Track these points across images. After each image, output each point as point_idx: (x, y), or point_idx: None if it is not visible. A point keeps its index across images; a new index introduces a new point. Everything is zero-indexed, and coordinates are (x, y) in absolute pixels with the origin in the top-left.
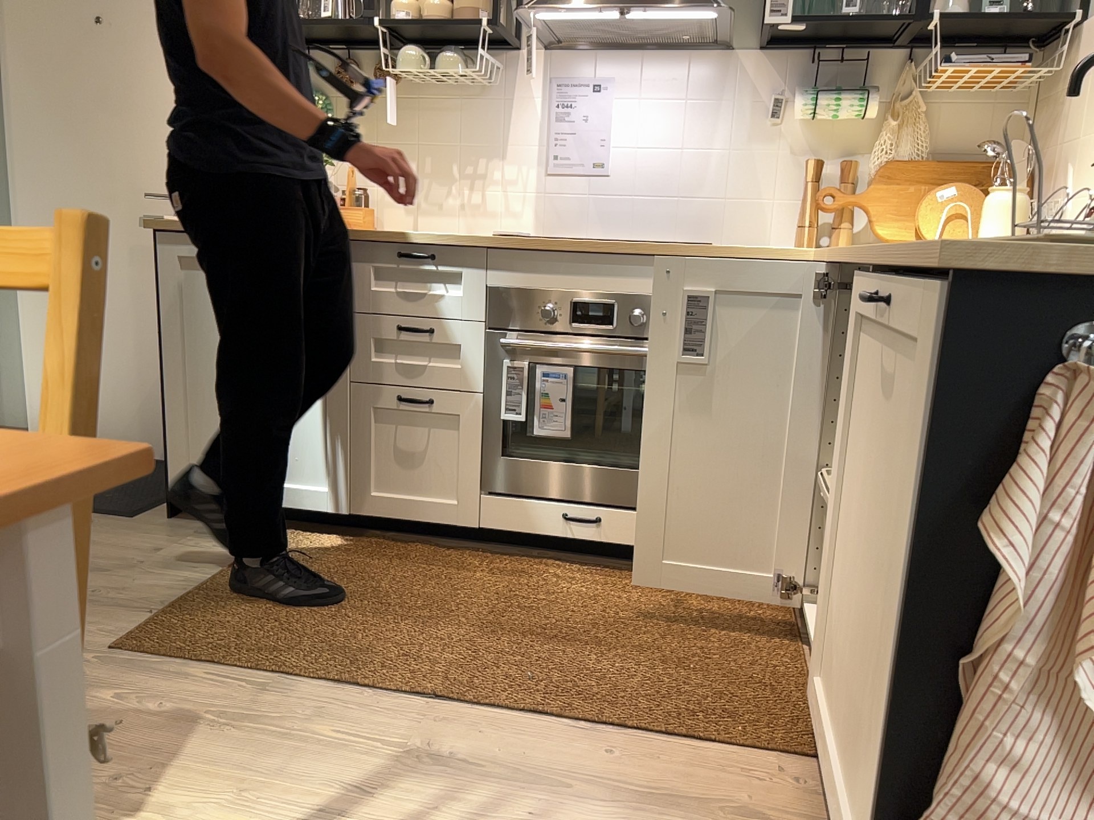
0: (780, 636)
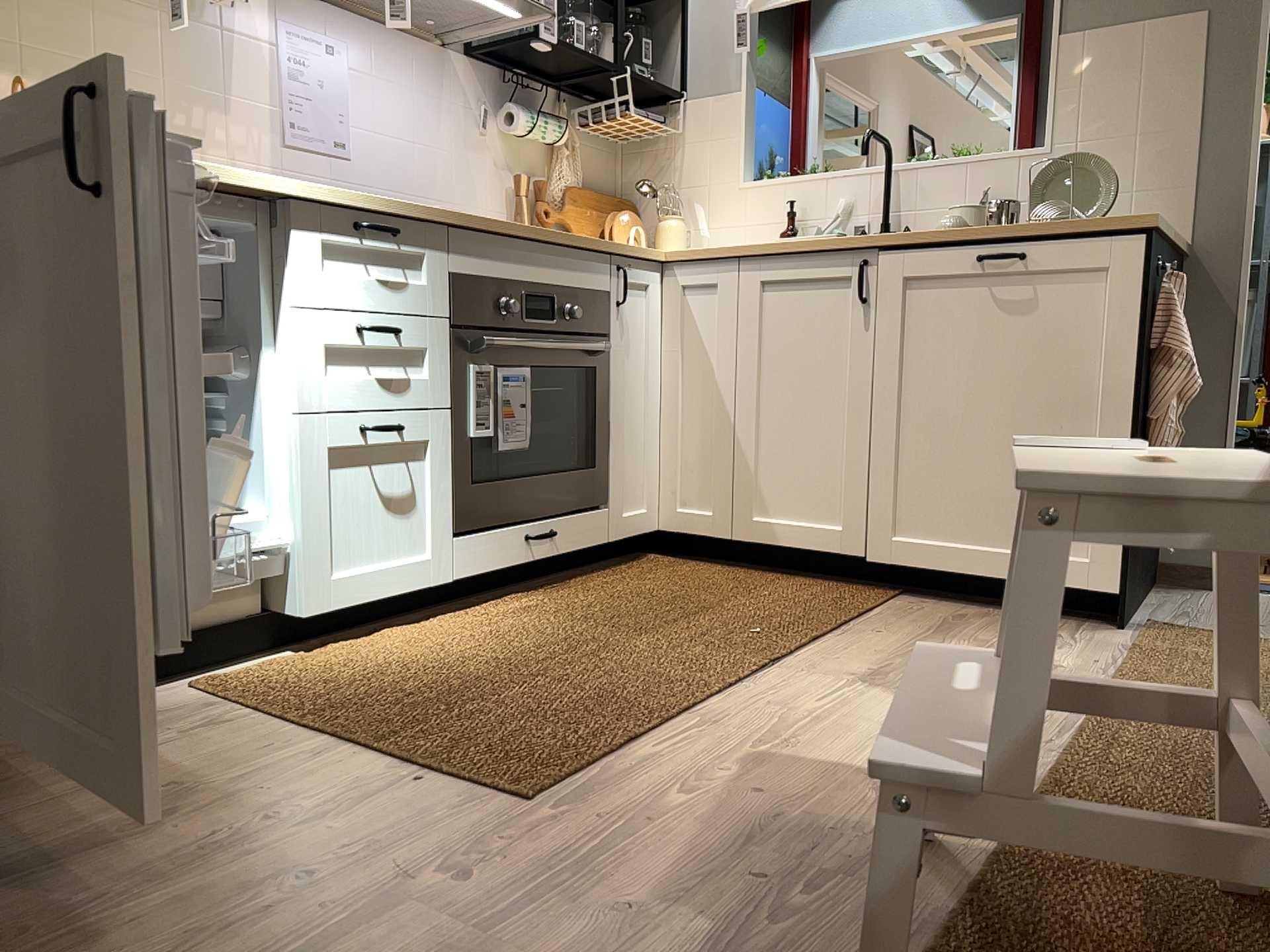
0: (728, 570)
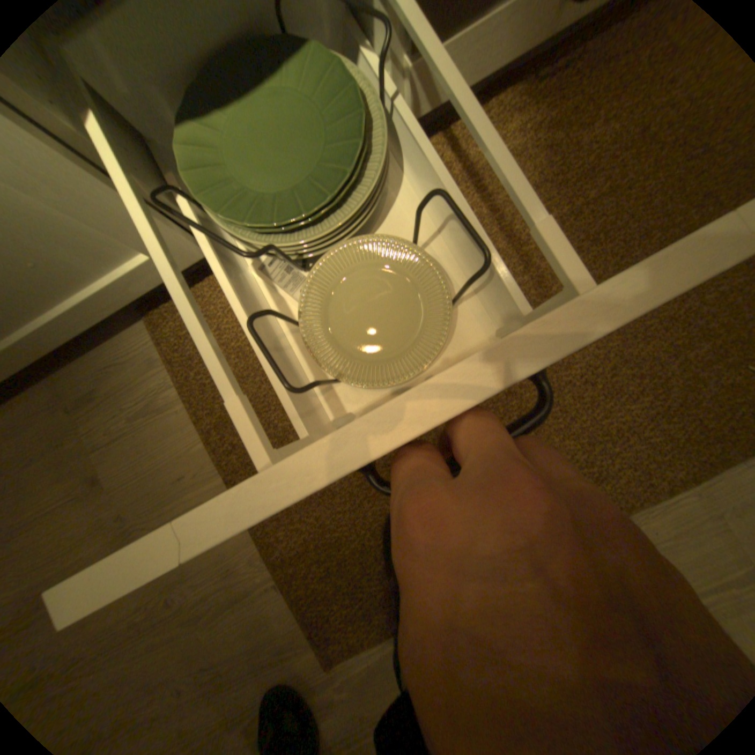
0: None
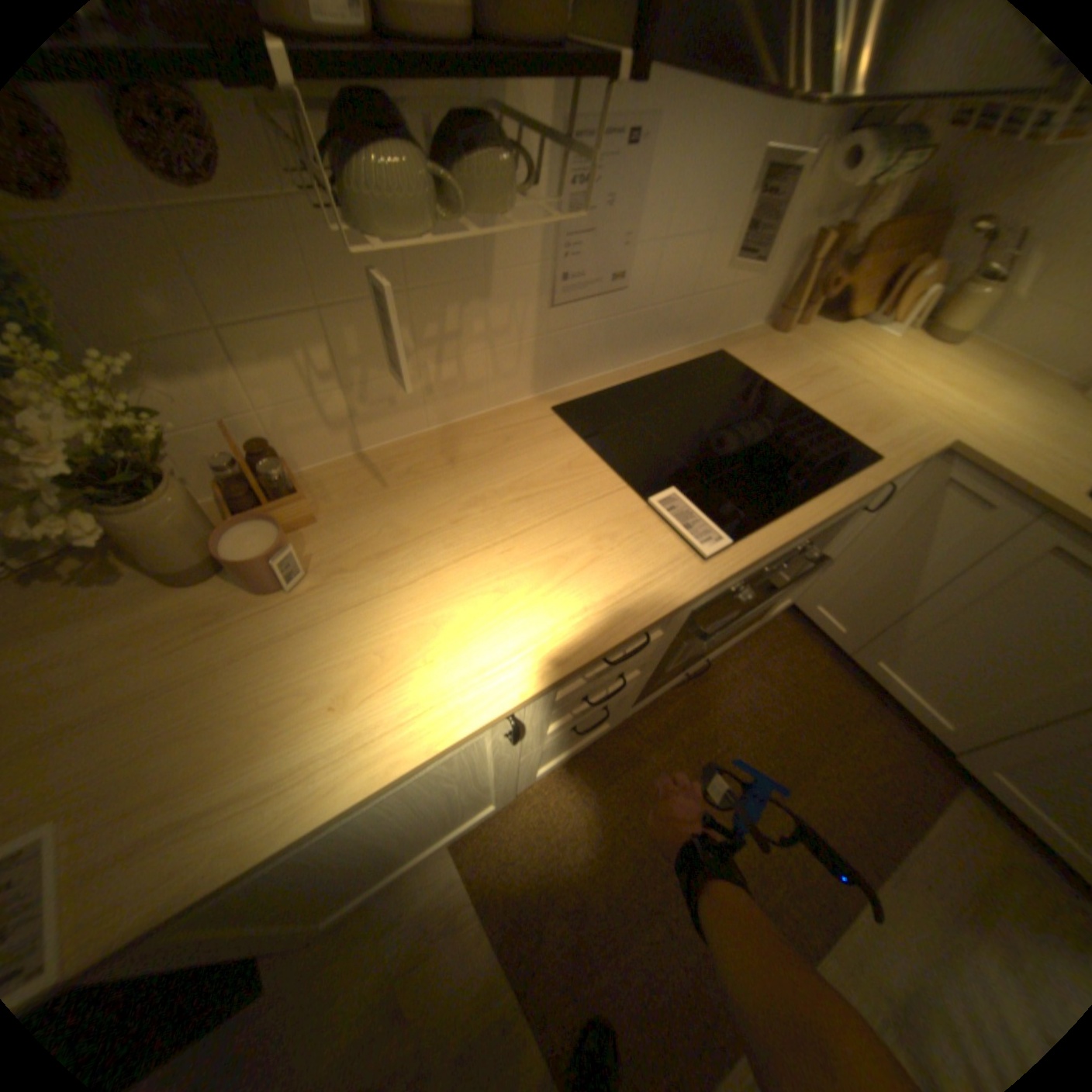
0: (833, 668)
